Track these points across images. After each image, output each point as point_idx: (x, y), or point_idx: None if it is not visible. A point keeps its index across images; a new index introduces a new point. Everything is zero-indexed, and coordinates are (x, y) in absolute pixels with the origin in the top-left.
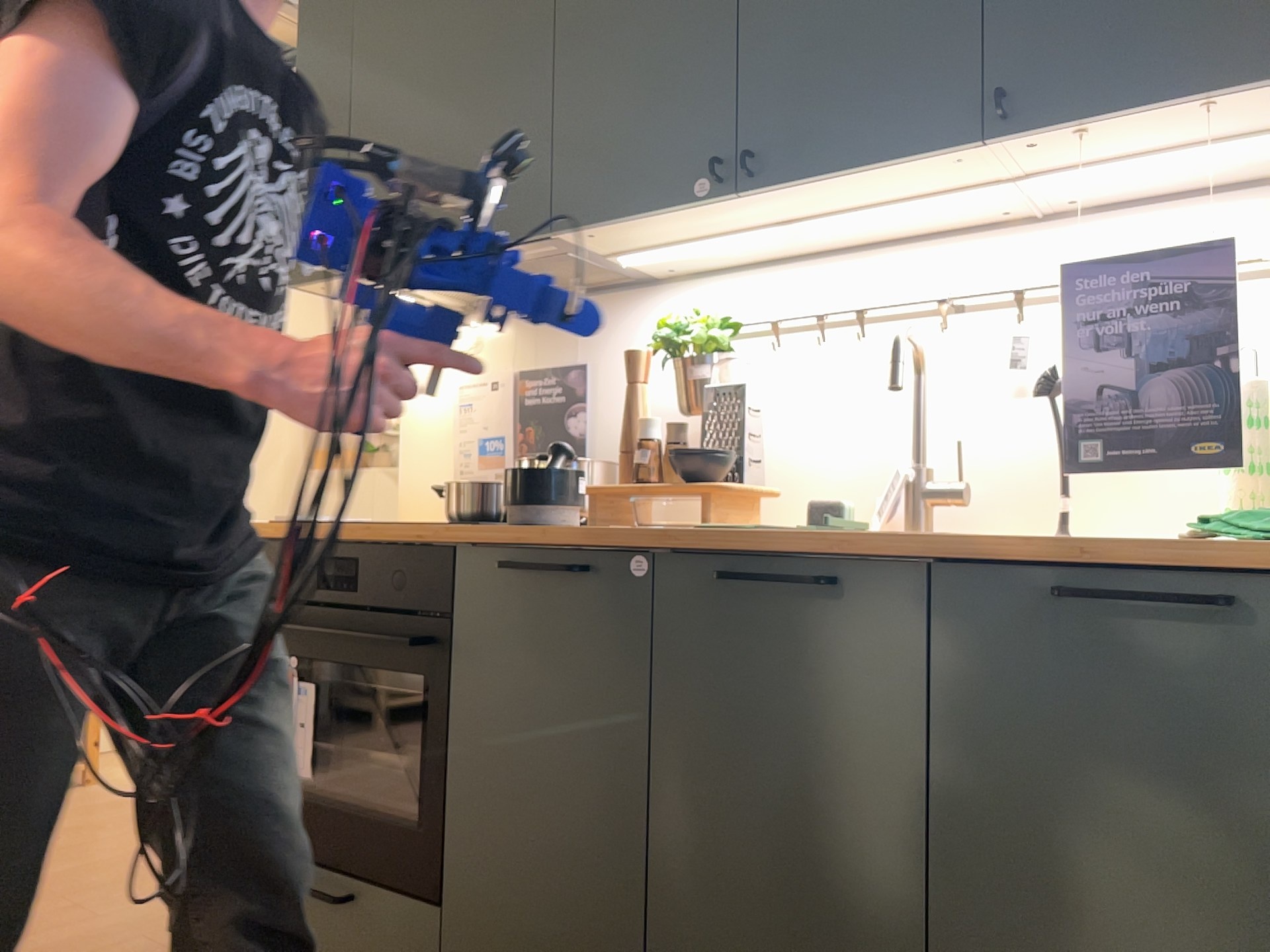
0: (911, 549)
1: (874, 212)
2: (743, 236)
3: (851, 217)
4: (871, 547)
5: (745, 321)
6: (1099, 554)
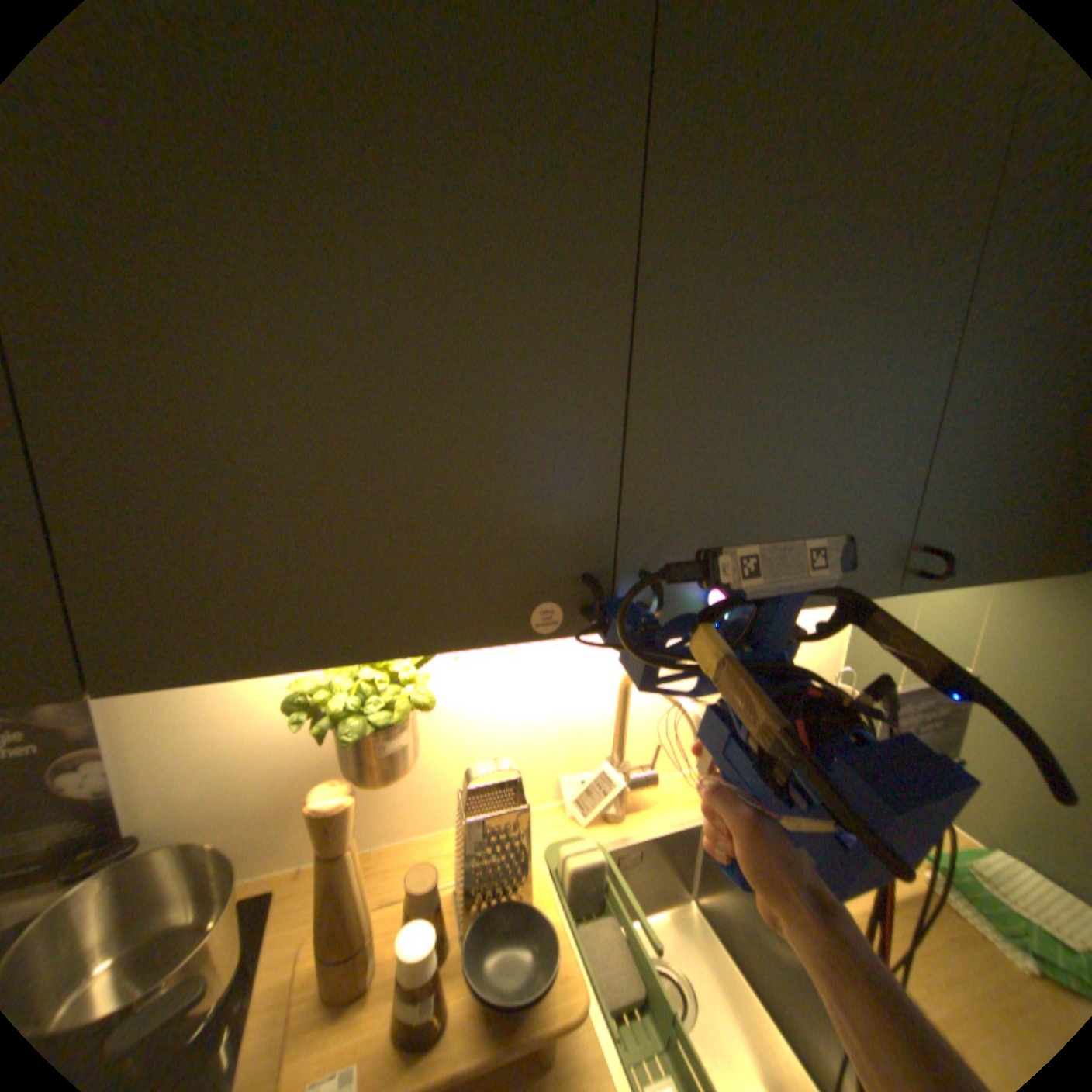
0: None
1: None
2: None
3: None
4: None
5: None
6: None
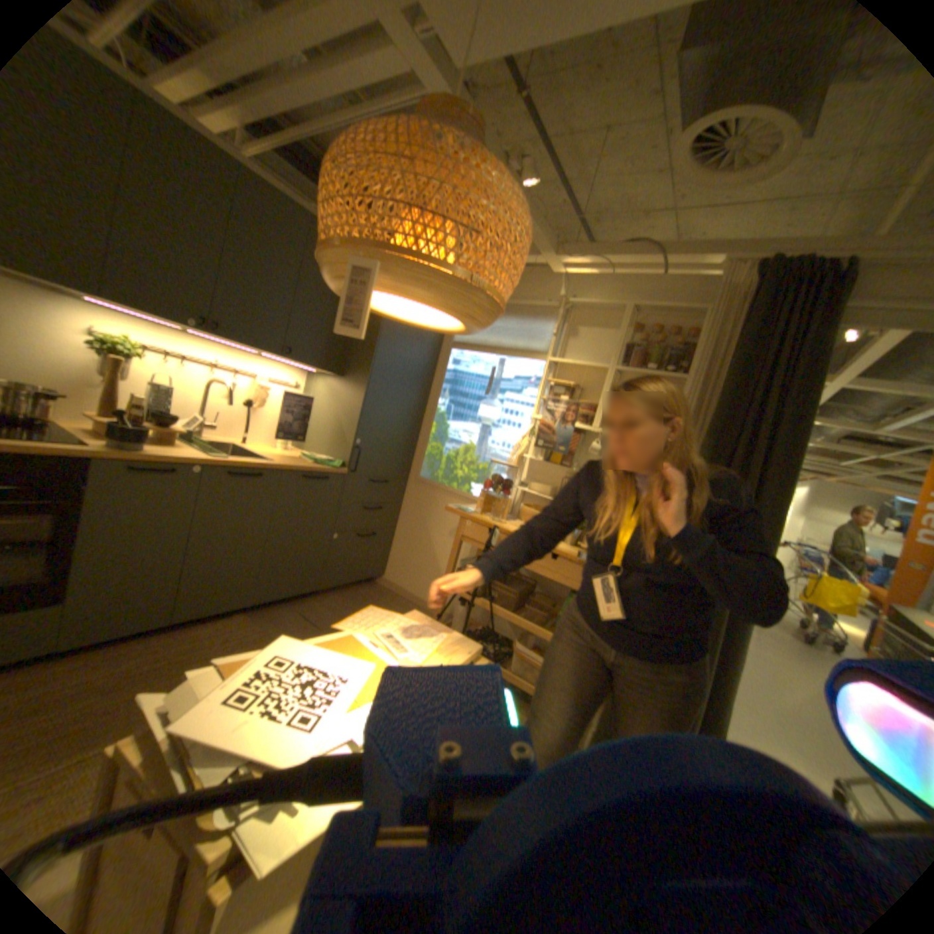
0: (279, 467)
1: (221, 340)
2: (166, 323)
3: (212, 338)
4: (271, 466)
5: (130, 341)
6: (311, 468)
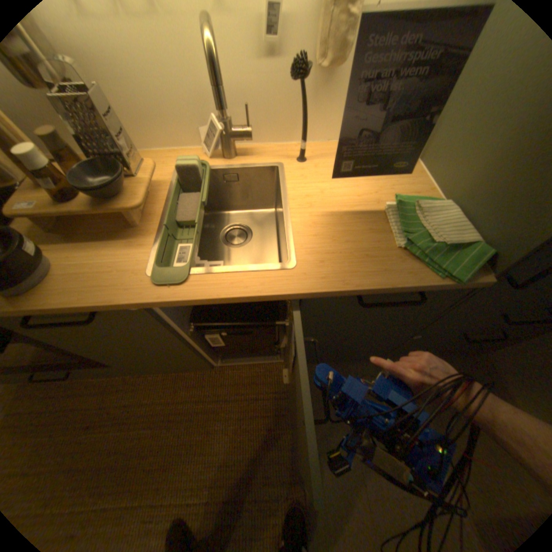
0: (293, 297)
1: None
2: None
3: None
4: (272, 298)
5: None
6: (380, 291)
